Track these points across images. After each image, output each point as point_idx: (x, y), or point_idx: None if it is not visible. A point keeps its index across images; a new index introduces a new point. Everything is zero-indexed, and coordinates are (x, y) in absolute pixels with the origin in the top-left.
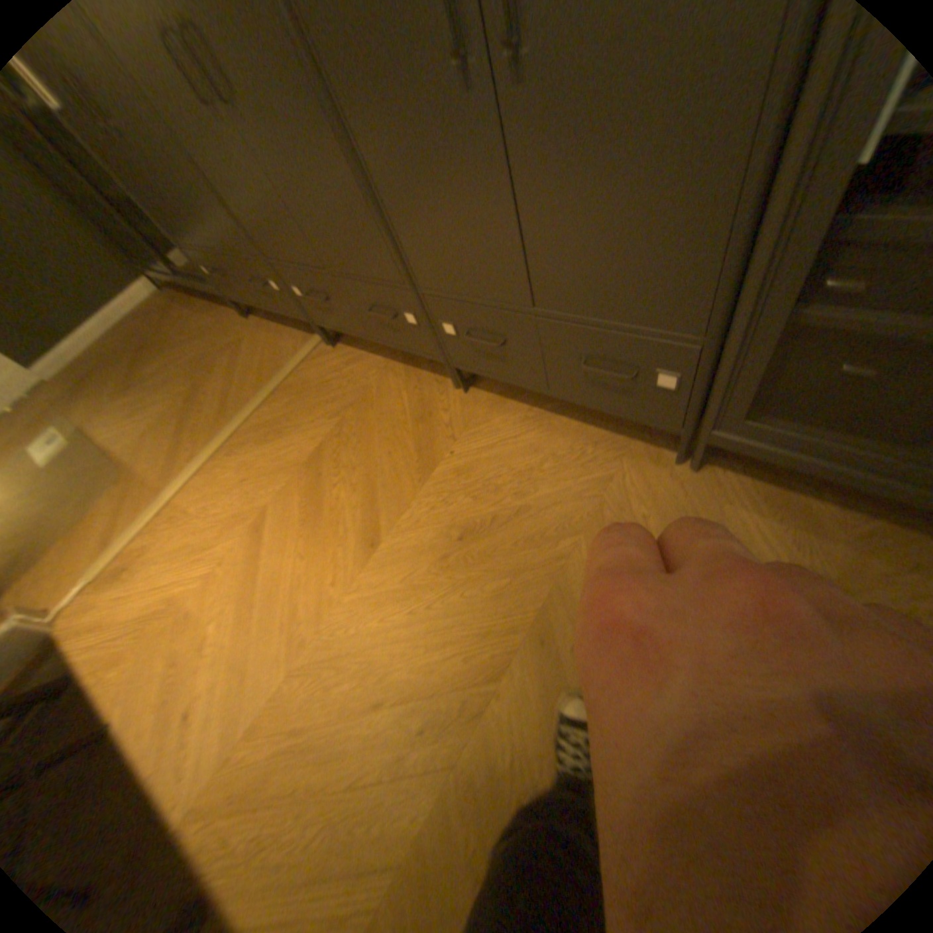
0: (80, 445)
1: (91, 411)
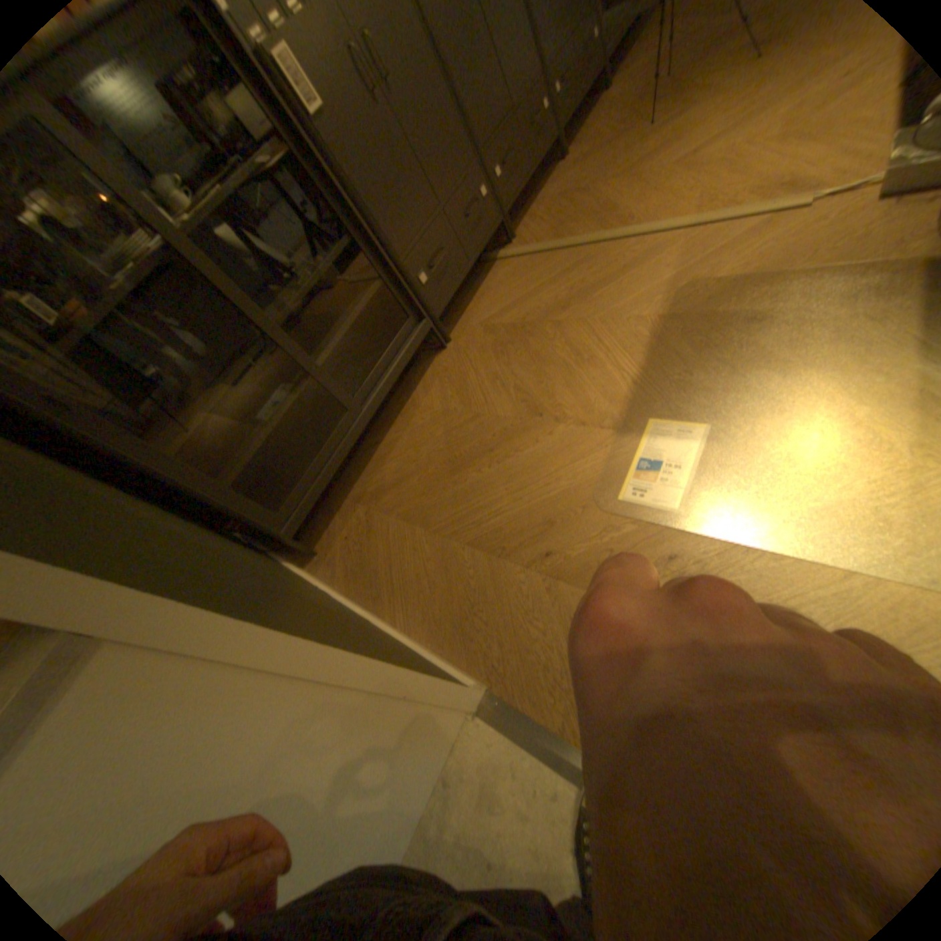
0: (650, 388)
1: (583, 435)
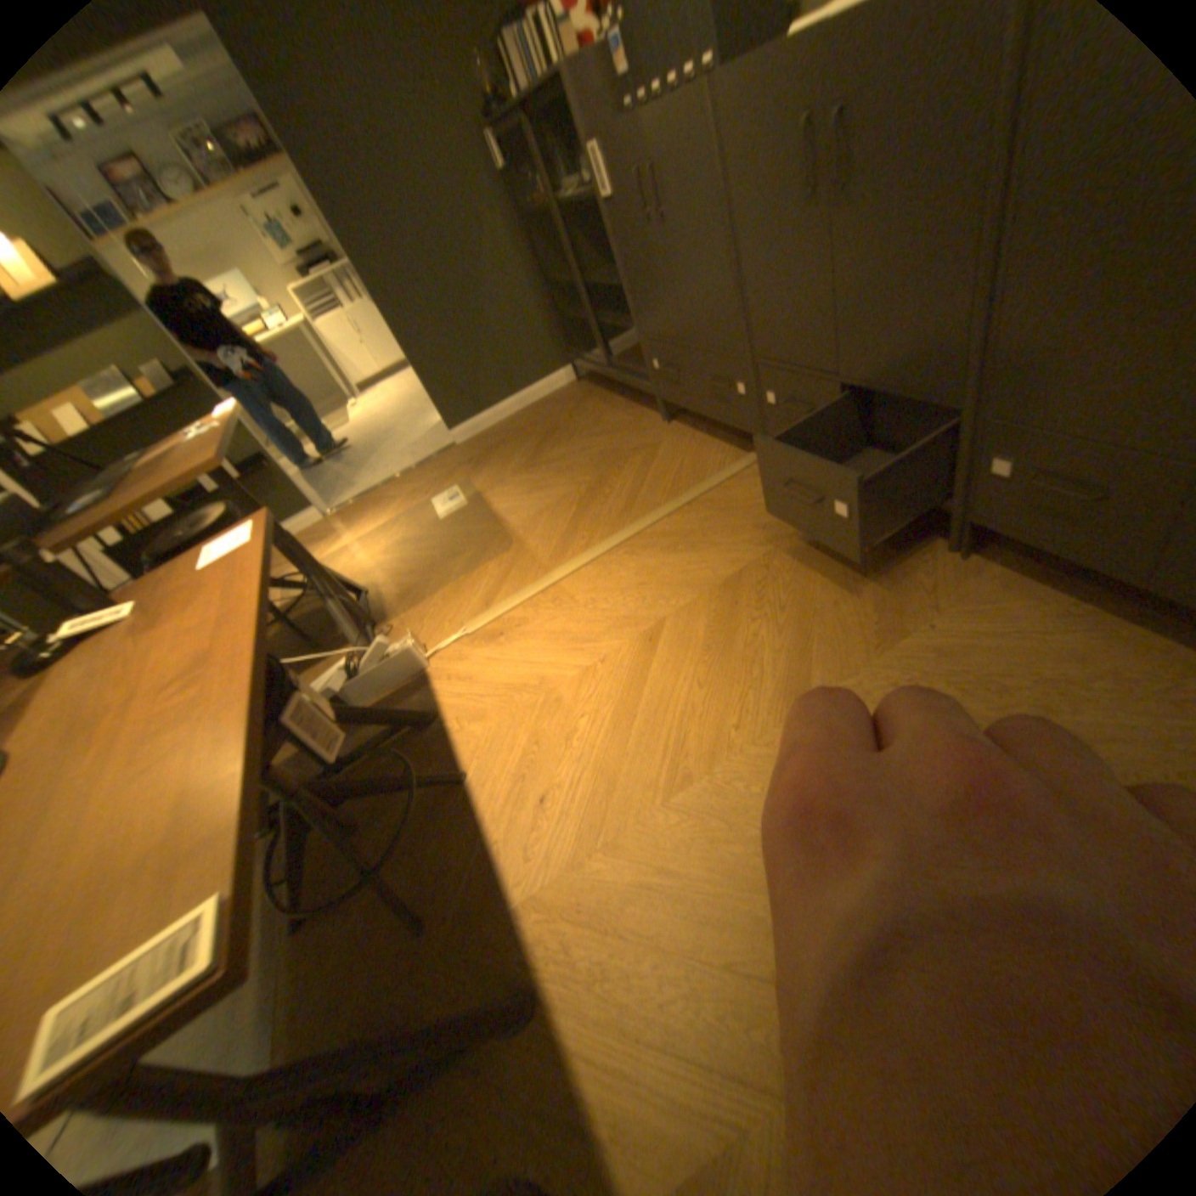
0: (479, 509)
1: (494, 480)
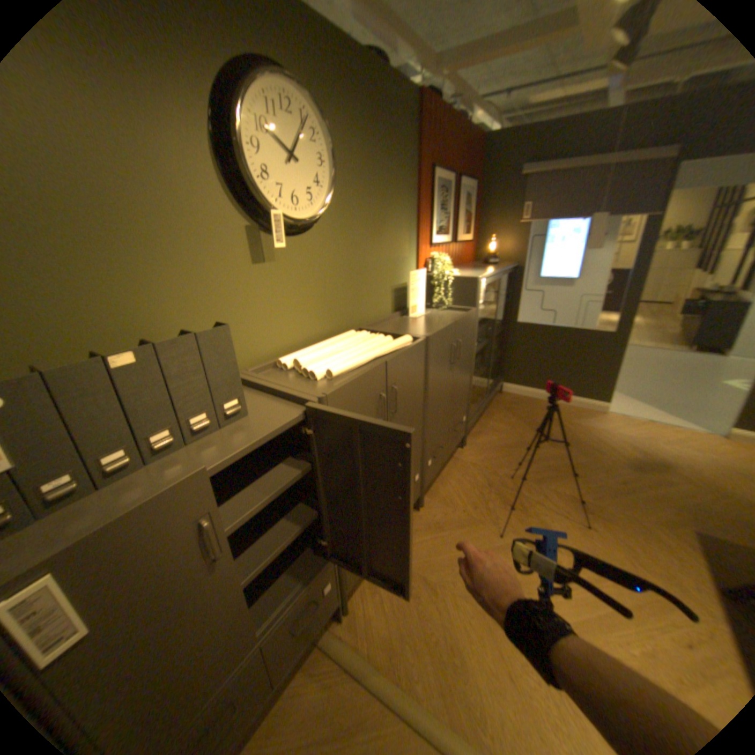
0: None
1: None
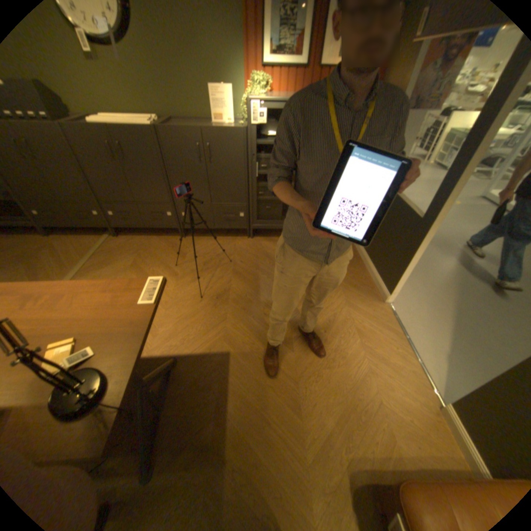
0: None
1: None
